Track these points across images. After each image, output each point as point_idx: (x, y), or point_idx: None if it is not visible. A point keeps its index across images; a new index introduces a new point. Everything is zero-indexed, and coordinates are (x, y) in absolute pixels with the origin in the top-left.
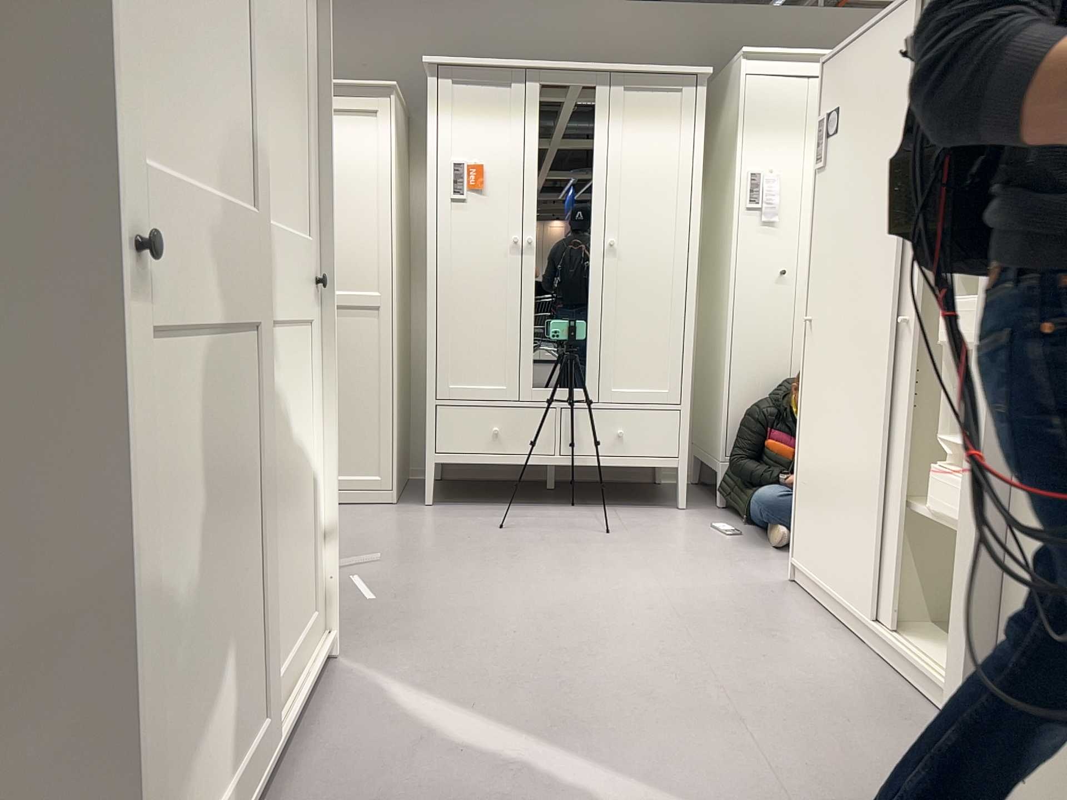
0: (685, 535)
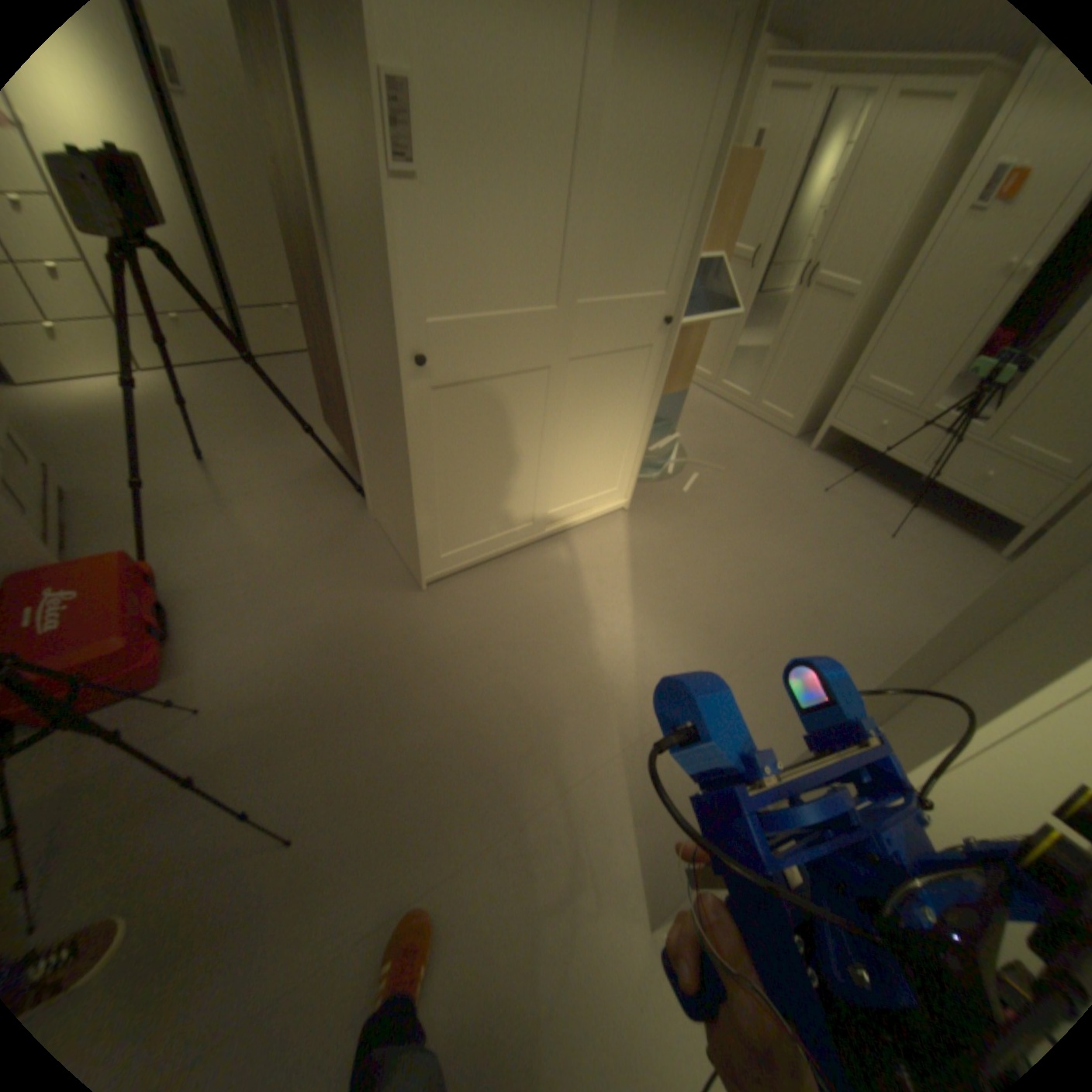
0: (955, 574)
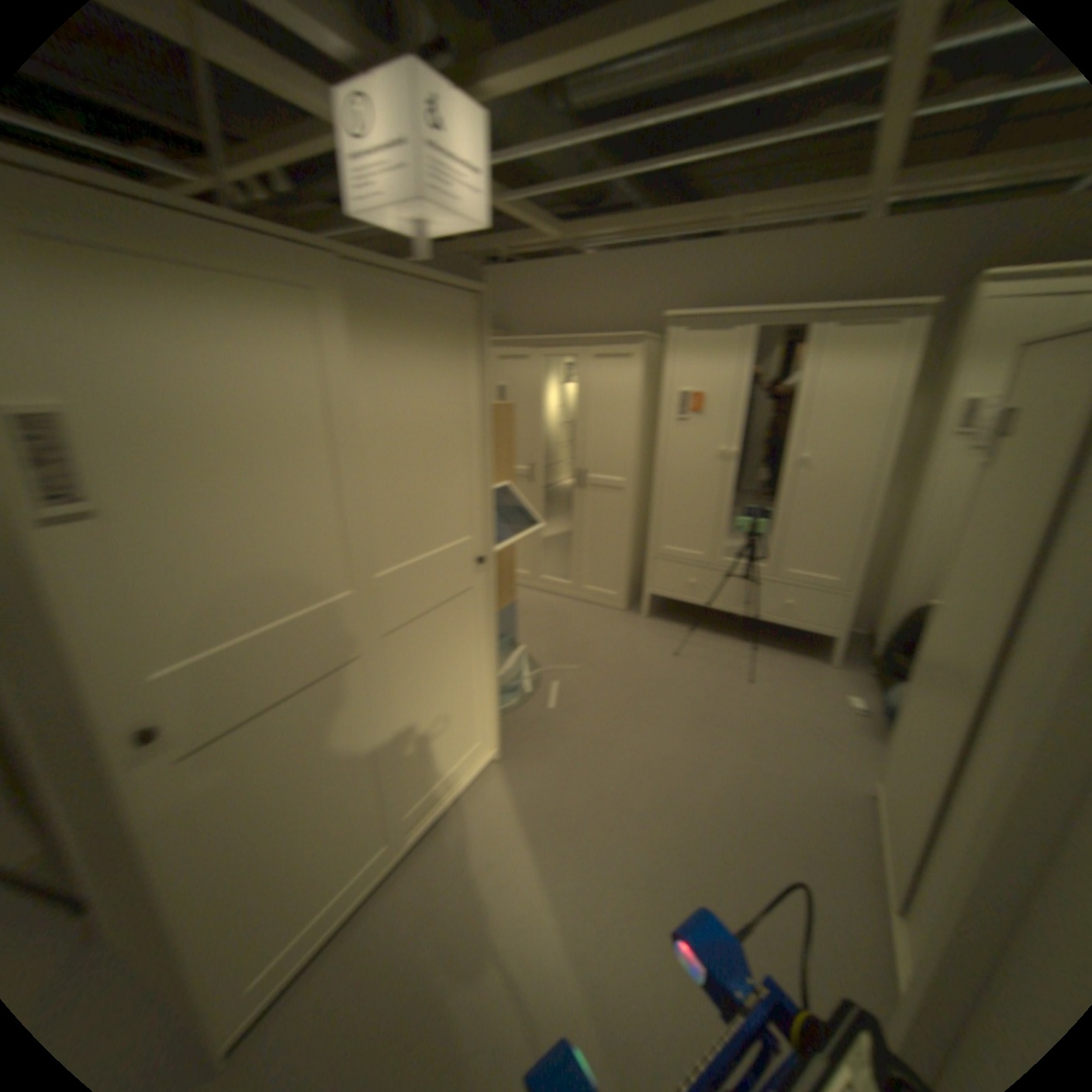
0: (817, 702)
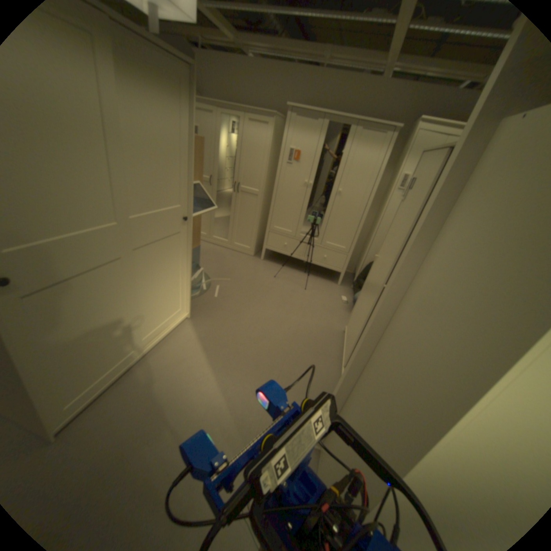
0: (329, 297)
